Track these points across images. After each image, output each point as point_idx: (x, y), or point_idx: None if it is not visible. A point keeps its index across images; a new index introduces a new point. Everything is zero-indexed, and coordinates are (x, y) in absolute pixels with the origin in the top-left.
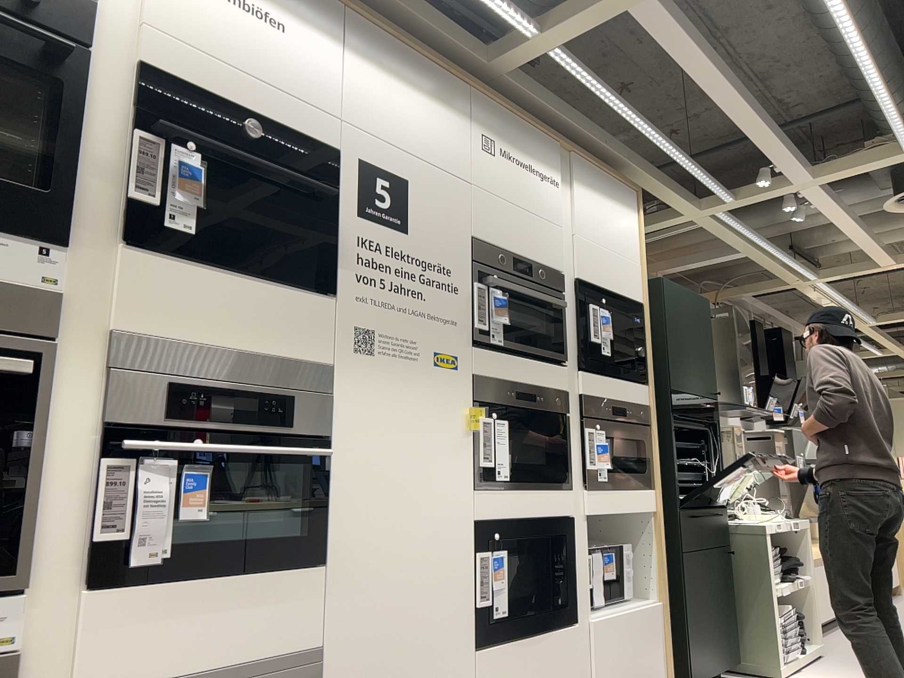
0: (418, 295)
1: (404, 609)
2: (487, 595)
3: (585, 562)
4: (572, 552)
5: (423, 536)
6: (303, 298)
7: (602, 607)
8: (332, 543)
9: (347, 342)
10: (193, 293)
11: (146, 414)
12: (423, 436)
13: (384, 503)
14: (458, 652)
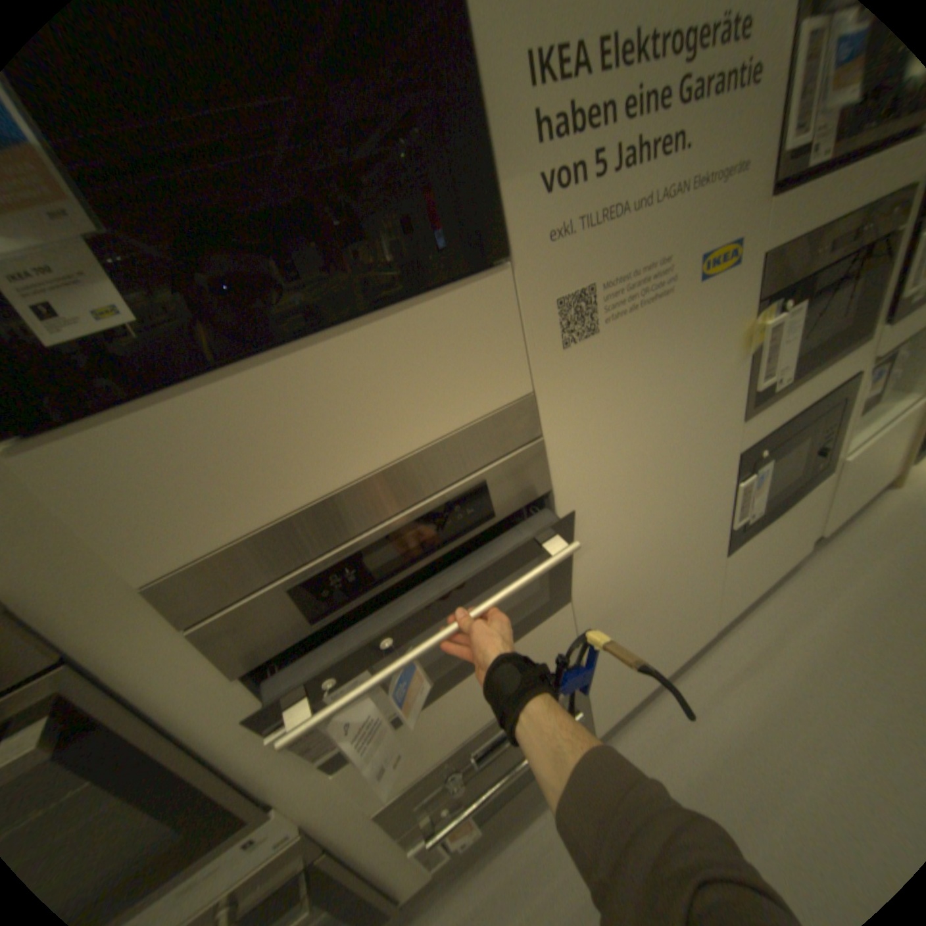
0: (680, 139)
1: (658, 577)
2: (747, 513)
3: (858, 407)
4: (850, 410)
5: (678, 508)
6: (448, 303)
7: (857, 430)
8: (574, 581)
9: (551, 334)
10: (224, 439)
11: (280, 635)
12: (682, 399)
13: (632, 507)
14: (710, 570)
